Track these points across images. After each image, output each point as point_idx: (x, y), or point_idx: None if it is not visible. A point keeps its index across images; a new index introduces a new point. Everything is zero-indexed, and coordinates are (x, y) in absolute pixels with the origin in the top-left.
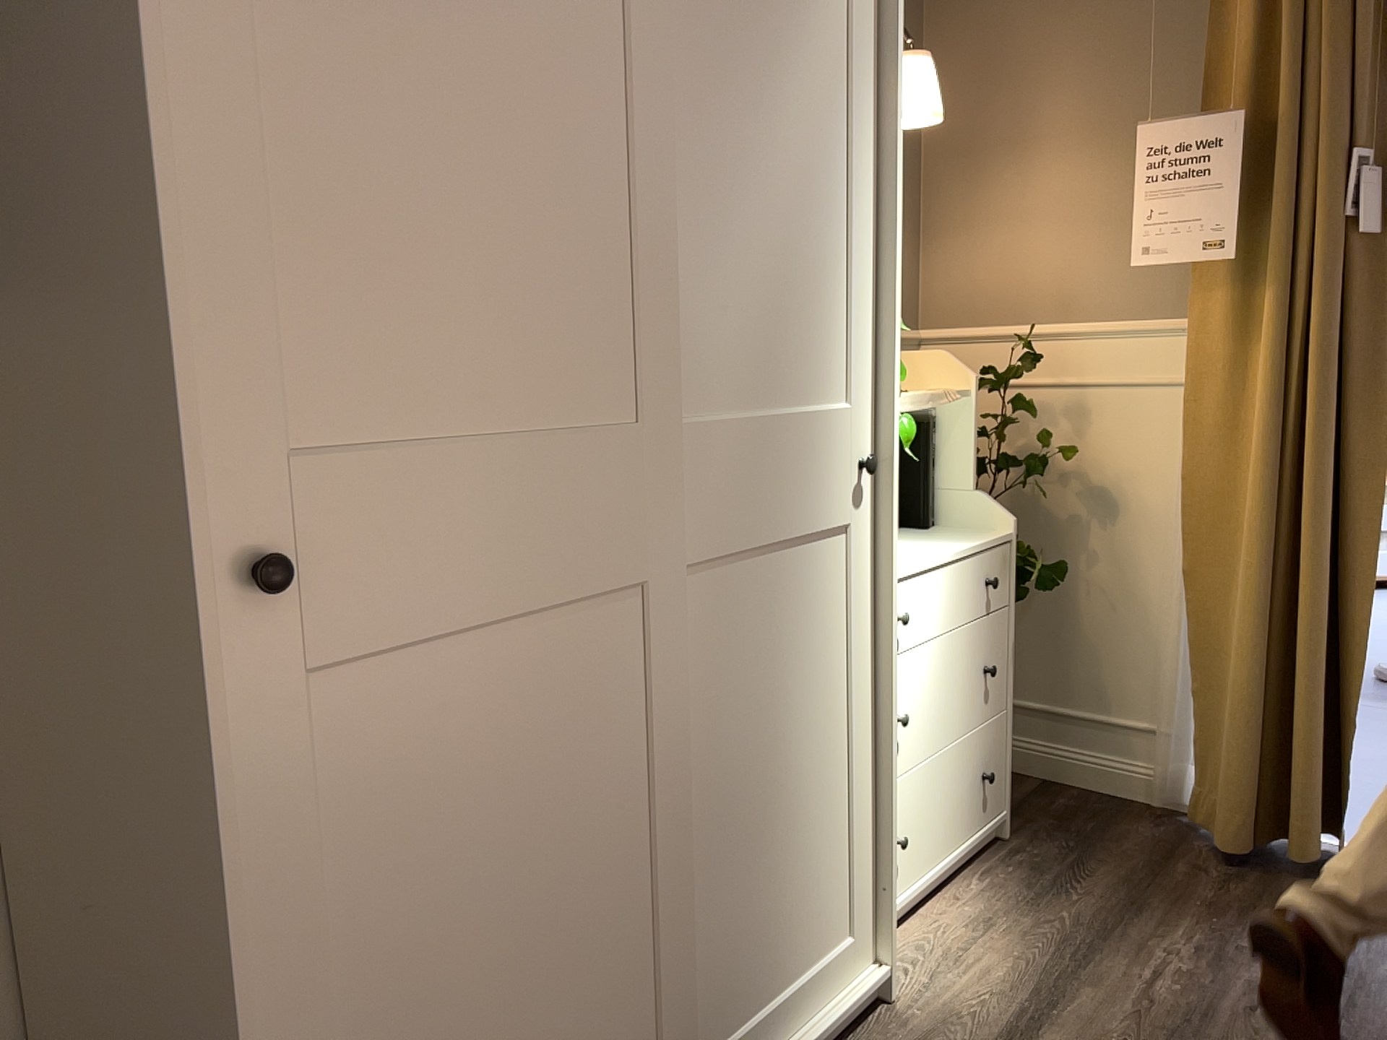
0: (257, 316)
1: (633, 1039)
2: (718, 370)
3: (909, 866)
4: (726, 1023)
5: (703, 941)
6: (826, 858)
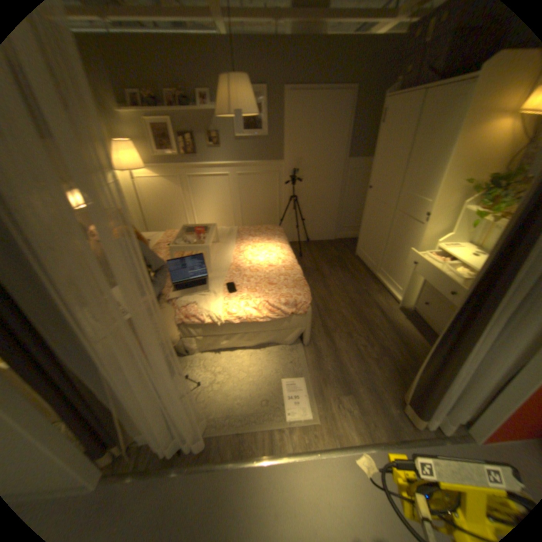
0: (376, 168)
1: (377, 253)
2: (410, 185)
3: (429, 313)
4: (386, 270)
5: (387, 256)
6: (403, 271)
